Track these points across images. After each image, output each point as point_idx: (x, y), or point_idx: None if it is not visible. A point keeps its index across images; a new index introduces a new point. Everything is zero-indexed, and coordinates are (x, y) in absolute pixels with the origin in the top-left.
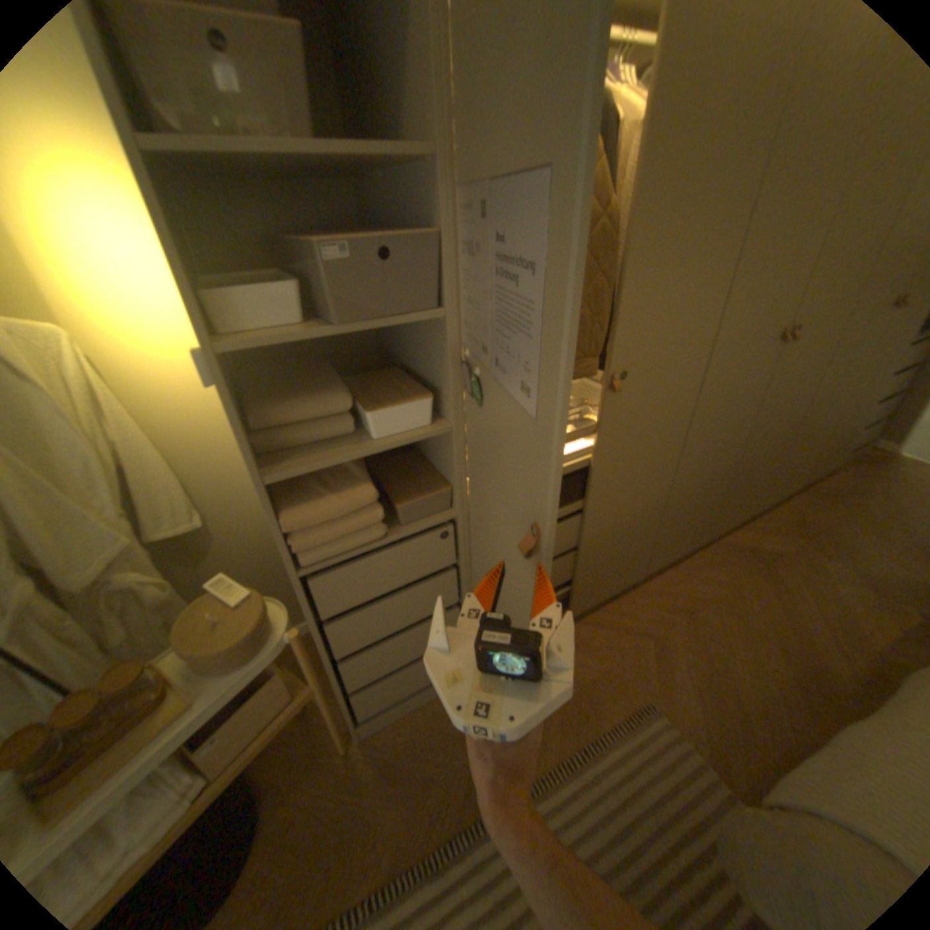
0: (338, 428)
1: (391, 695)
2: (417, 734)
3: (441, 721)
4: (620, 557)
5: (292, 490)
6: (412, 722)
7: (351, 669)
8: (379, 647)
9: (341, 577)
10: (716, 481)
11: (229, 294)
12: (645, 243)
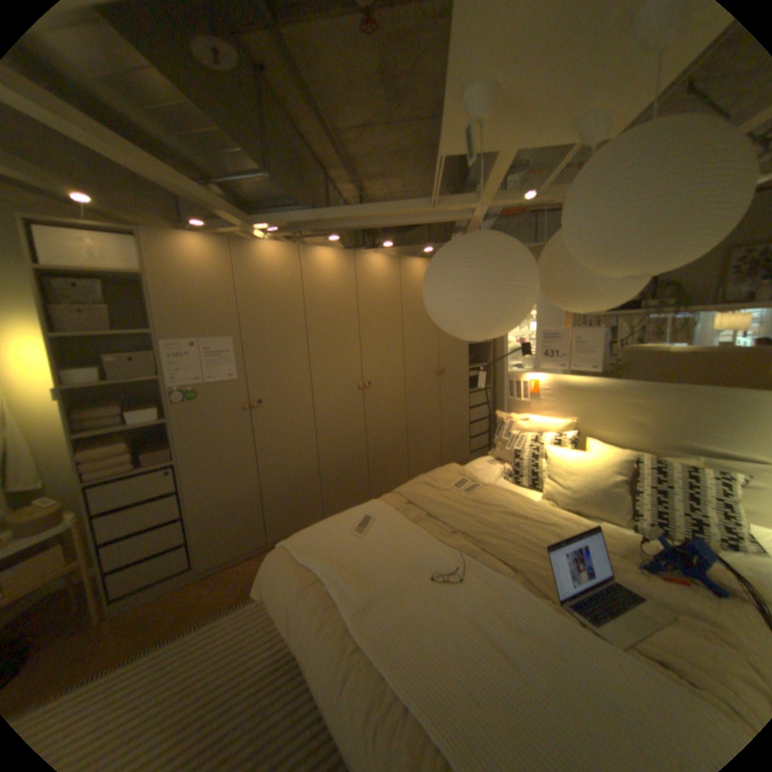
0: (112, 423)
1: (134, 583)
2: (149, 612)
3: (167, 604)
4: (296, 503)
5: (85, 449)
6: (149, 607)
7: (107, 556)
8: (126, 543)
9: (104, 492)
10: (365, 464)
11: (68, 373)
12: (252, 354)
